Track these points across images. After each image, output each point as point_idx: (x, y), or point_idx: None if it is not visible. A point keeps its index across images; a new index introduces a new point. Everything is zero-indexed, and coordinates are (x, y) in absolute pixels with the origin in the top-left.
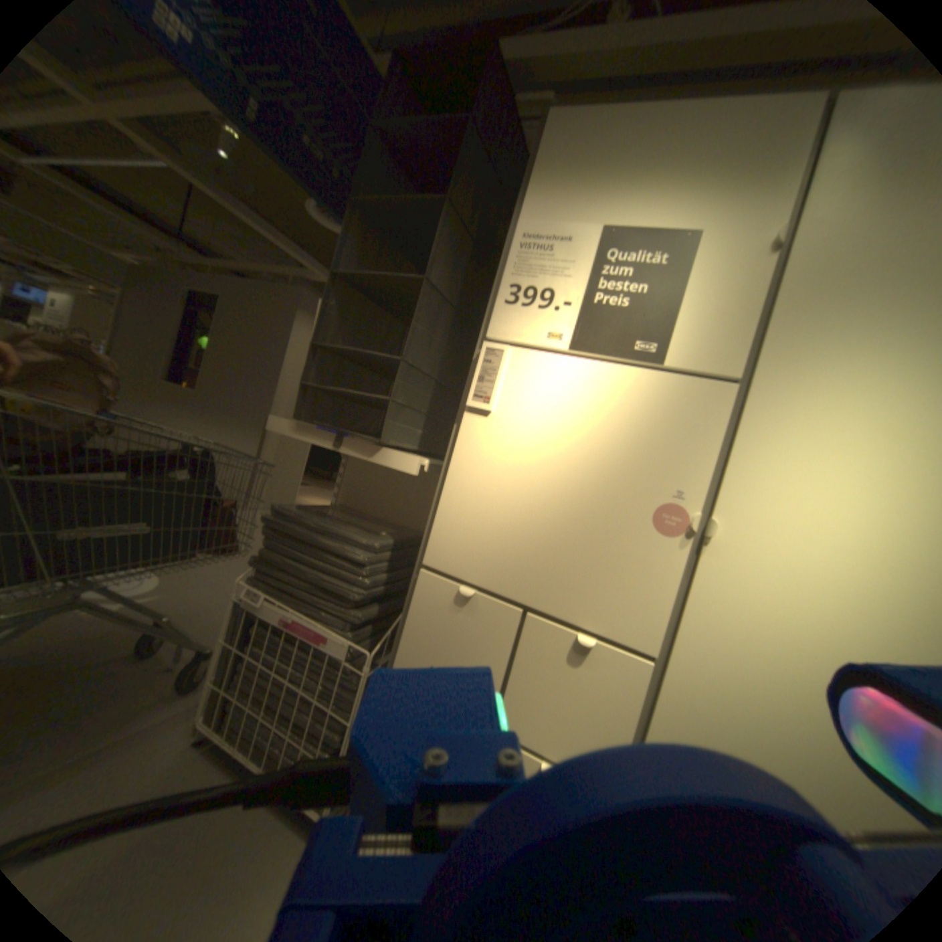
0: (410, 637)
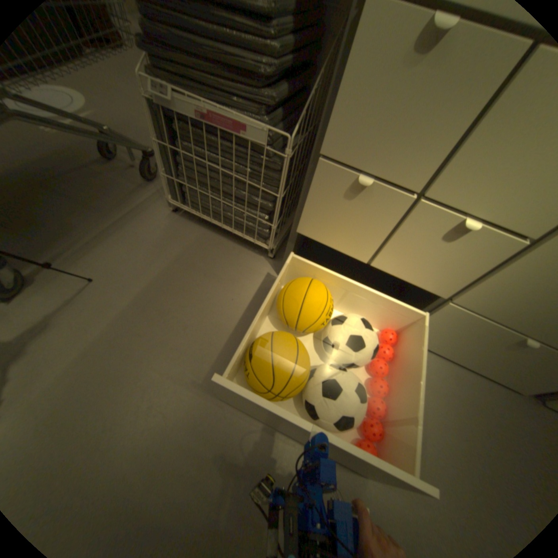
0: (342, 106)
